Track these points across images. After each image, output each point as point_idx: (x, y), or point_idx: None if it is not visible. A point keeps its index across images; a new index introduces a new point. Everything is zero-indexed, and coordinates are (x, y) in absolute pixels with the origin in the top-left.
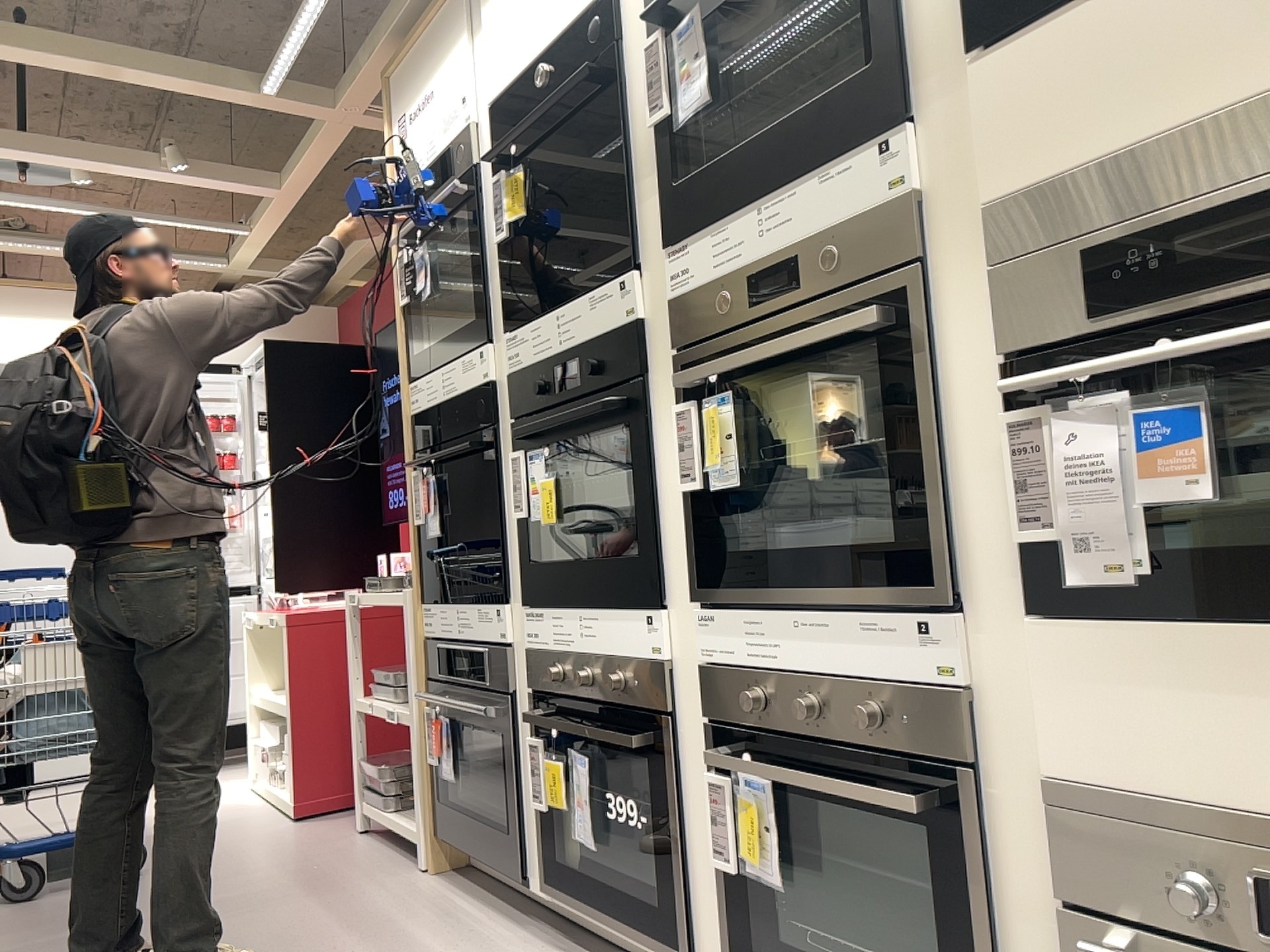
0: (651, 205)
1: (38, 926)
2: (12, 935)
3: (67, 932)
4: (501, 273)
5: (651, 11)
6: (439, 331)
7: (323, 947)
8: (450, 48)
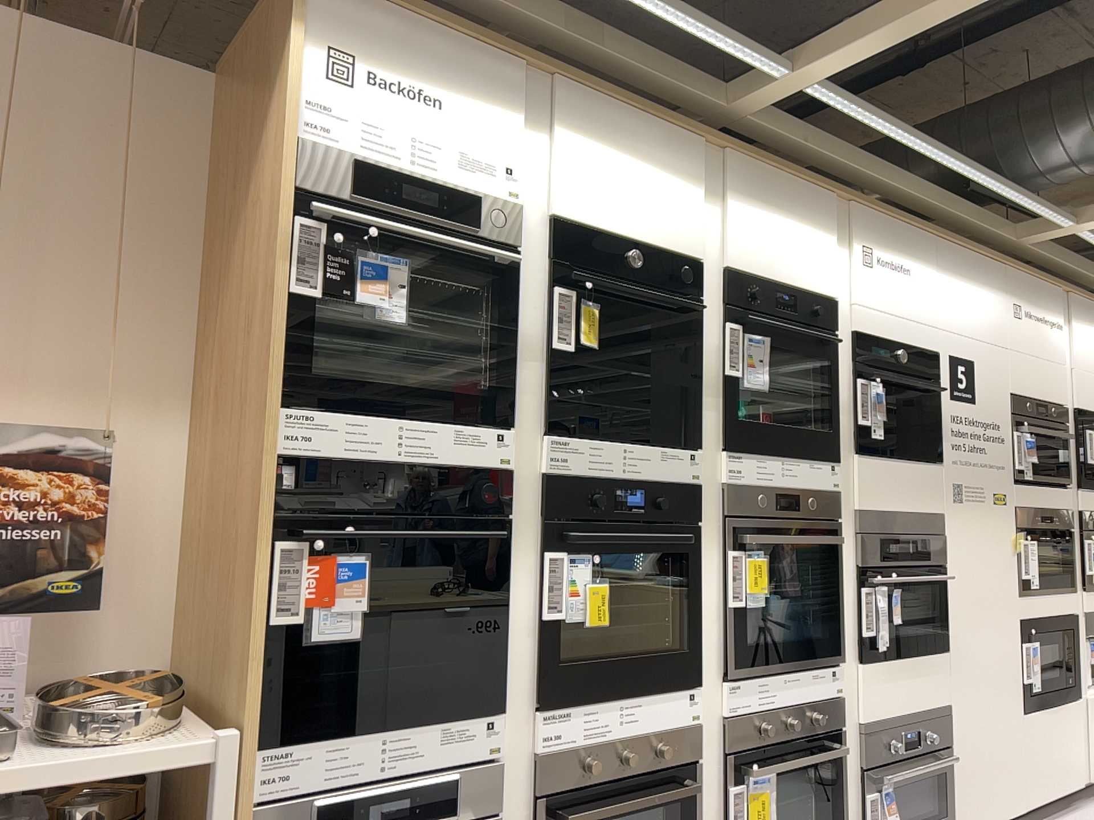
0: (711, 416)
1: None
2: None
3: None
4: (550, 376)
5: (737, 310)
6: (343, 355)
7: None
8: (494, 100)
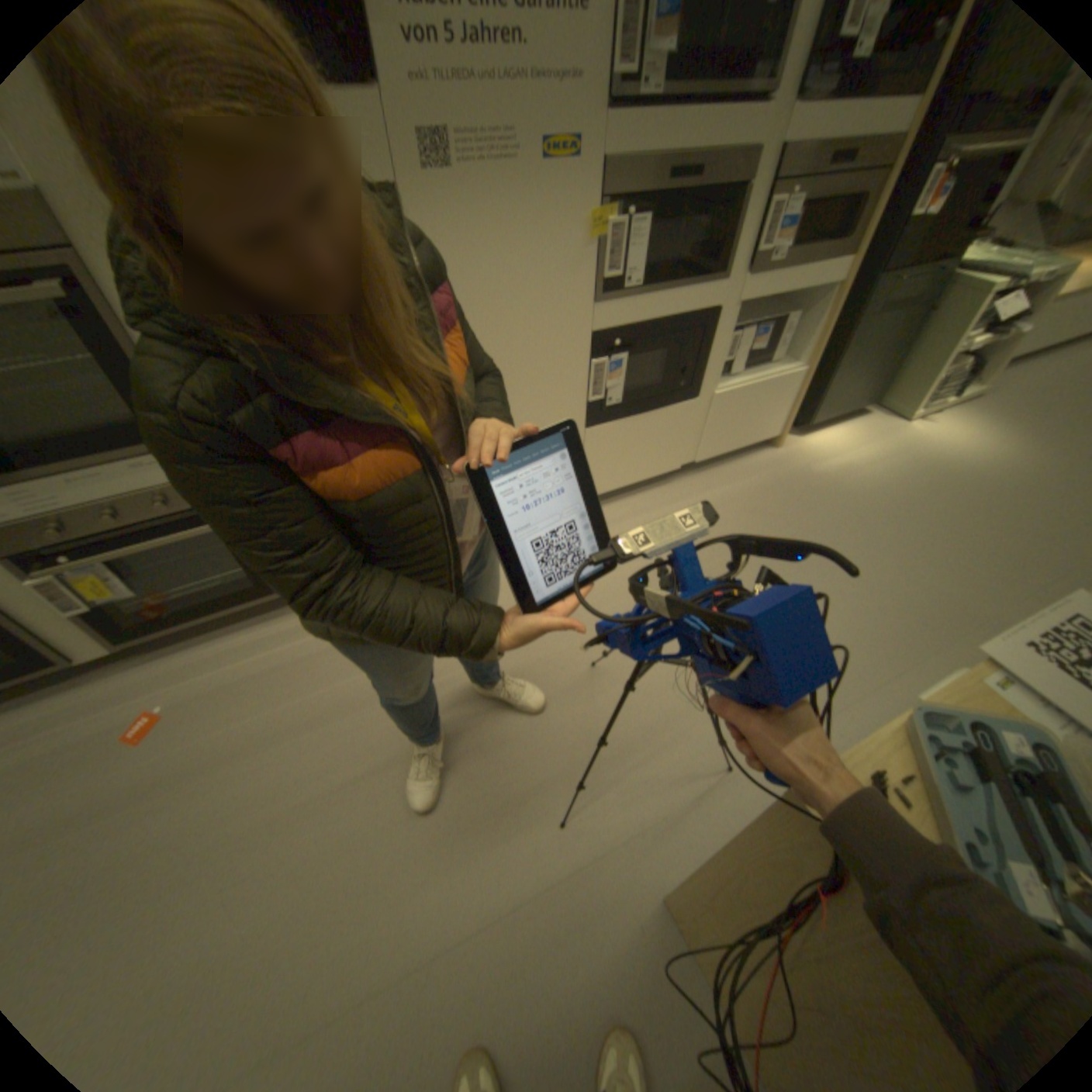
0: None
1: None
2: None
3: None
4: None
5: None
6: None
7: None
8: None
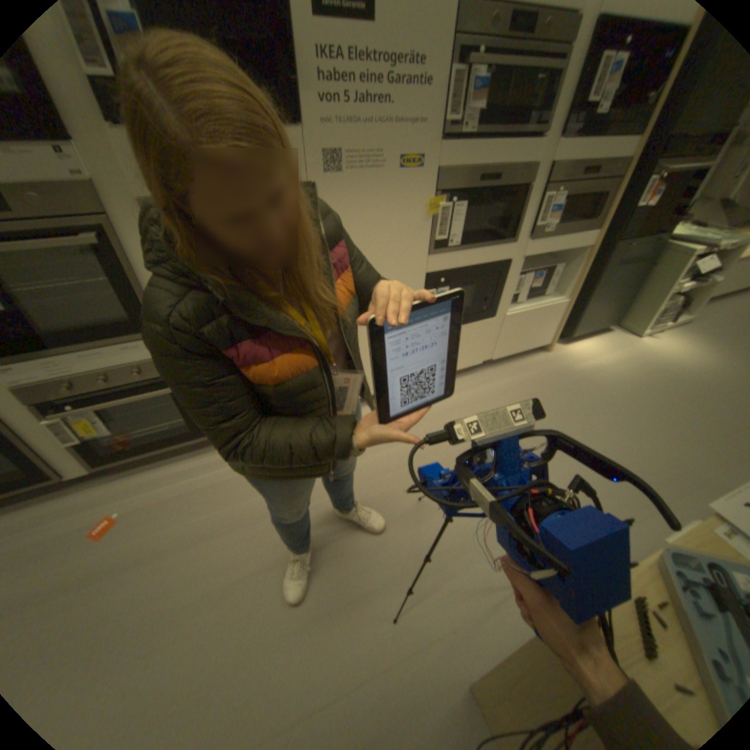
0: None
1: None
2: None
3: None
4: None
5: None
6: None
7: None
8: None
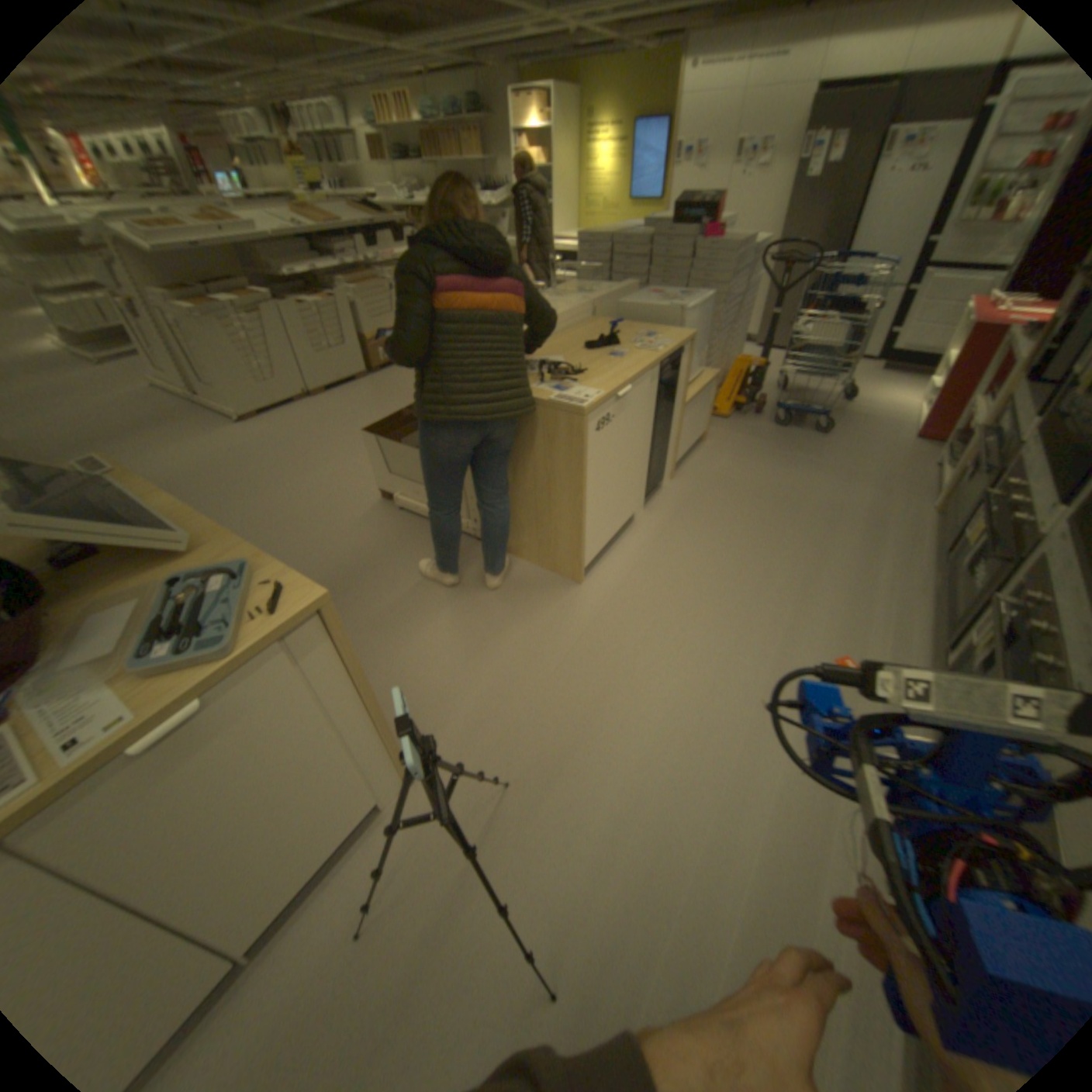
0: None
1: (775, 445)
2: (765, 444)
3: (780, 454)
4: None
5: None
6: None
7: (849, 521)
8: None
